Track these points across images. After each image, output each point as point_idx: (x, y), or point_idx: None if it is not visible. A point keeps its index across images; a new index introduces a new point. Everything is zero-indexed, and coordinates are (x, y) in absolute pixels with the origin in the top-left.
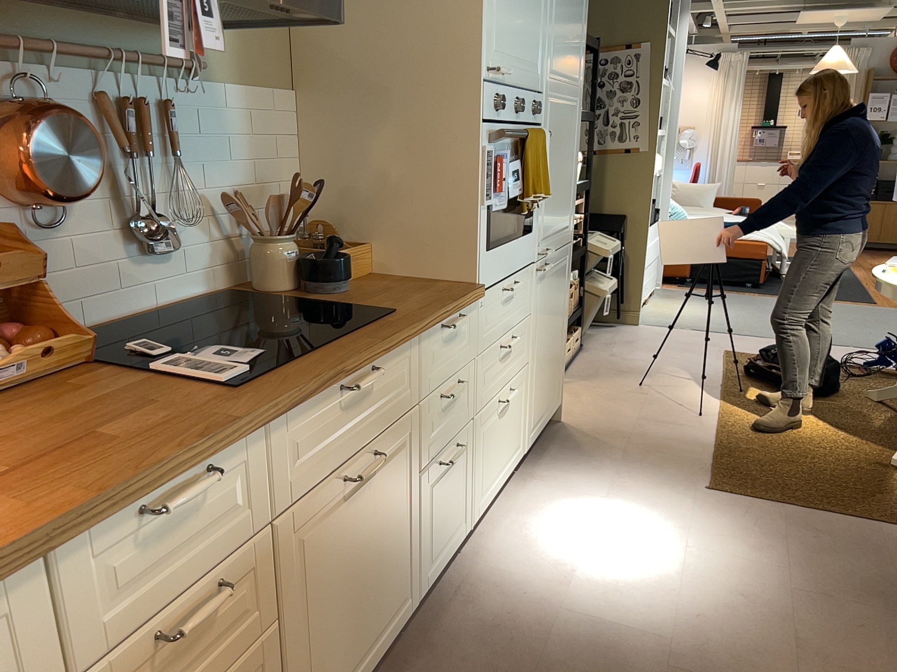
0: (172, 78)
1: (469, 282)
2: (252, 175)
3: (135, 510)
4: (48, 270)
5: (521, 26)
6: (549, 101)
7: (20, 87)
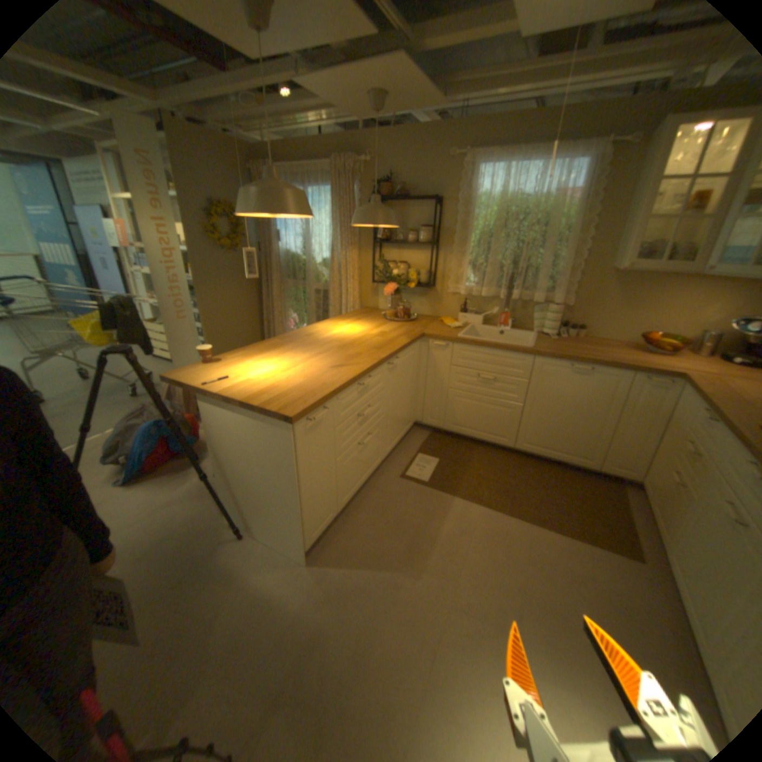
0: None
1: None
2: None
3: (708, 408)
4: None
5: None
6: None
7: None
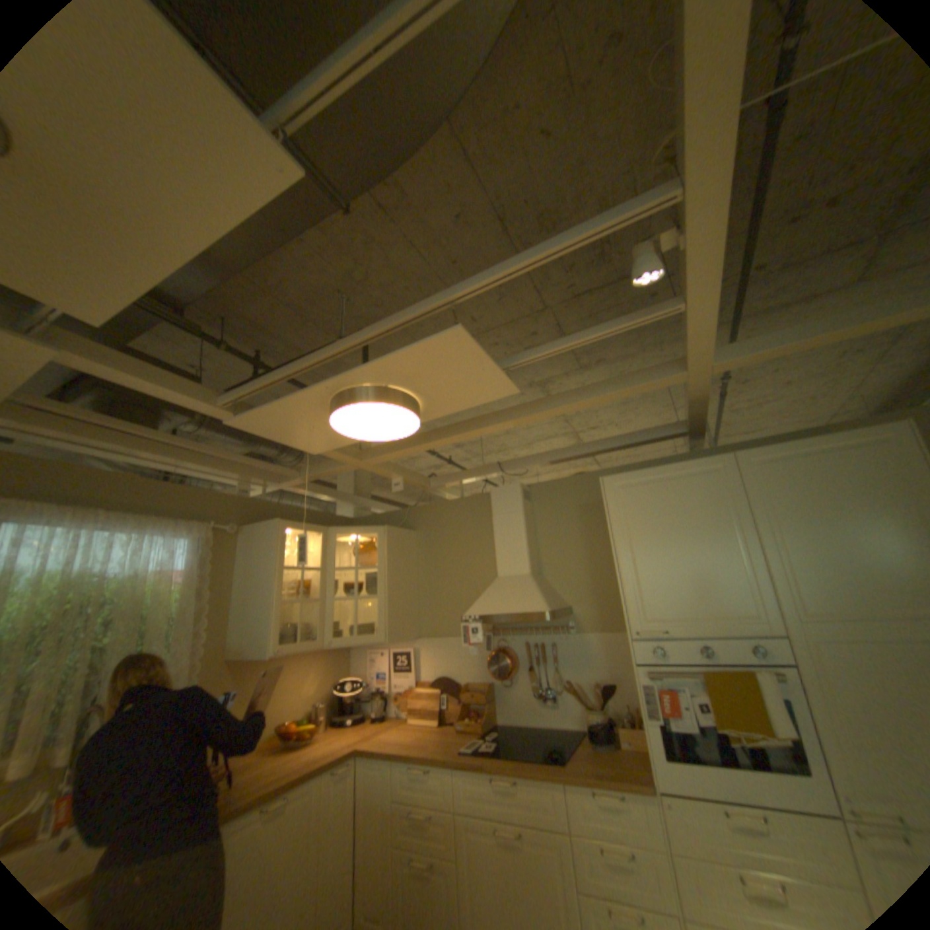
0: (559, 634)
1: (653, 783)
2: (607, 677)
3: (408, 769)
4: (508, 703)
5: (694, 596)
6: (811, 642)
7: (502, 644)
